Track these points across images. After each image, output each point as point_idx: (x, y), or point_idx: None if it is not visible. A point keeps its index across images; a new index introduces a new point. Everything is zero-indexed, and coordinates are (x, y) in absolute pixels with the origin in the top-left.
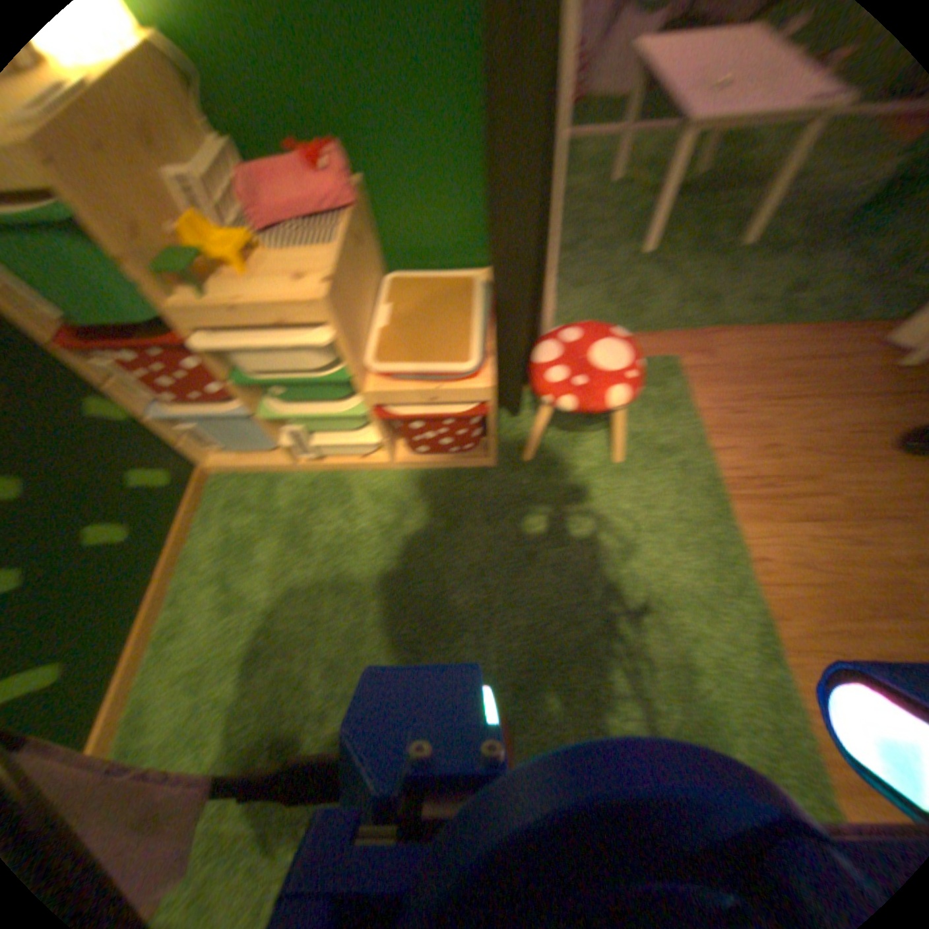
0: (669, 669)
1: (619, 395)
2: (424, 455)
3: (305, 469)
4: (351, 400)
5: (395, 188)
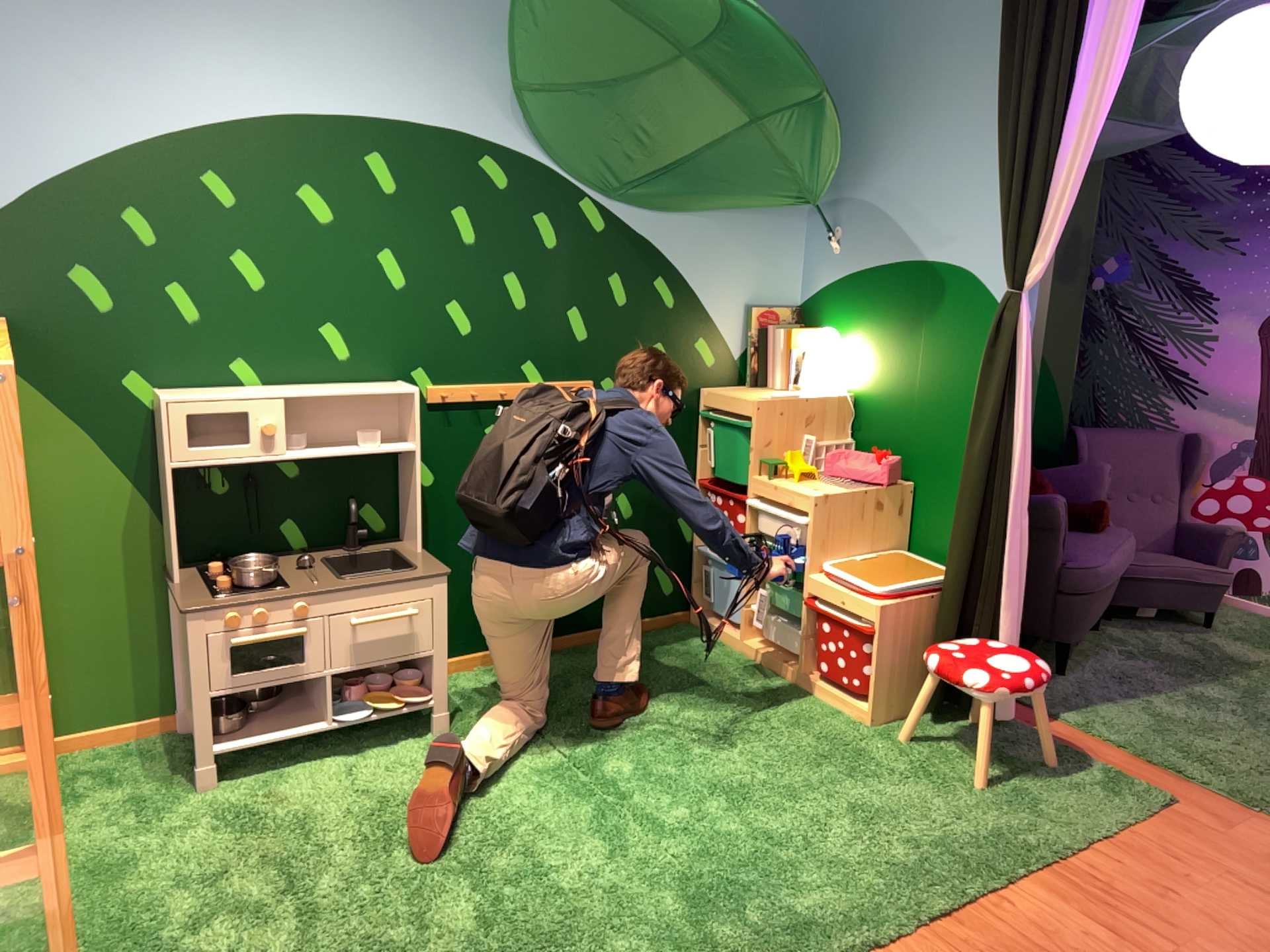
0: (817, 850)
1: (970, 675)
2: (822, 683)
3: (741, 652)
4: (799, 592)
5: (926, 501)
